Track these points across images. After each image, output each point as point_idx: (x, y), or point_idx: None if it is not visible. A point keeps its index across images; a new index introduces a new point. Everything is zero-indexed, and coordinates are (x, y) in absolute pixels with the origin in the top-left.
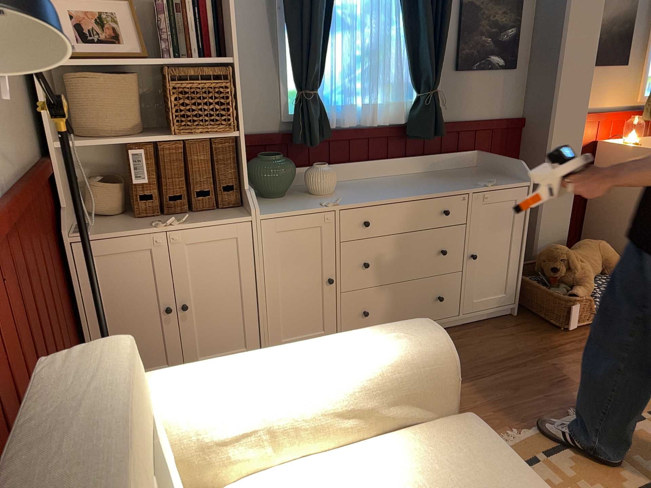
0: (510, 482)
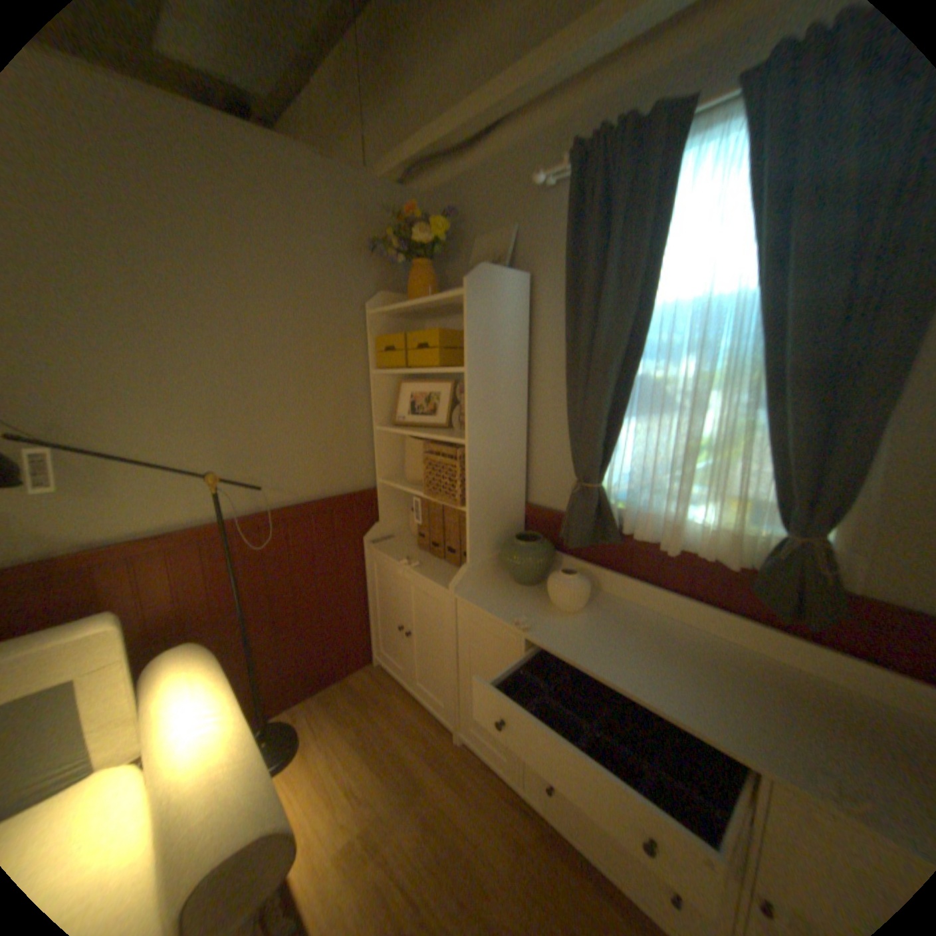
0: None
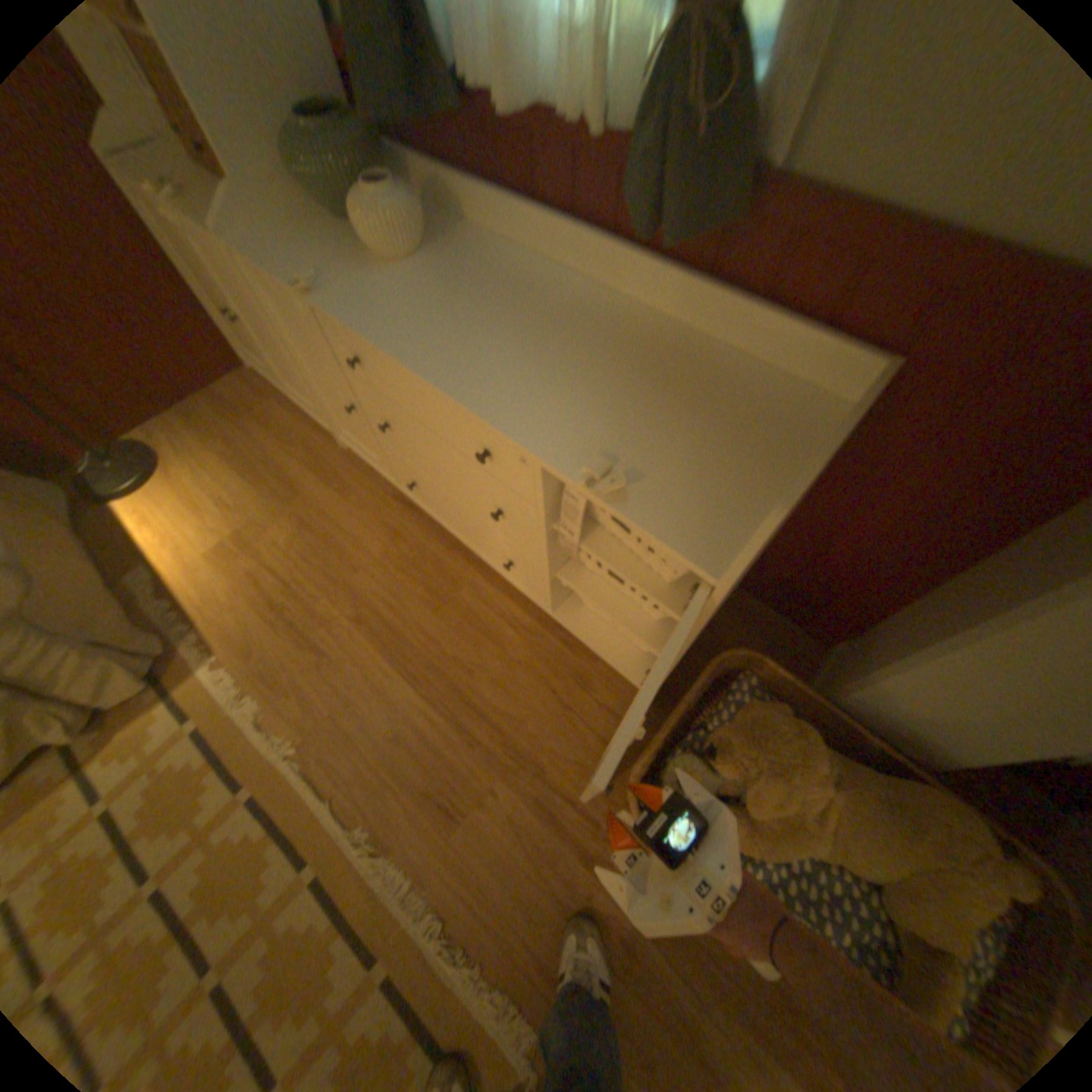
0: None
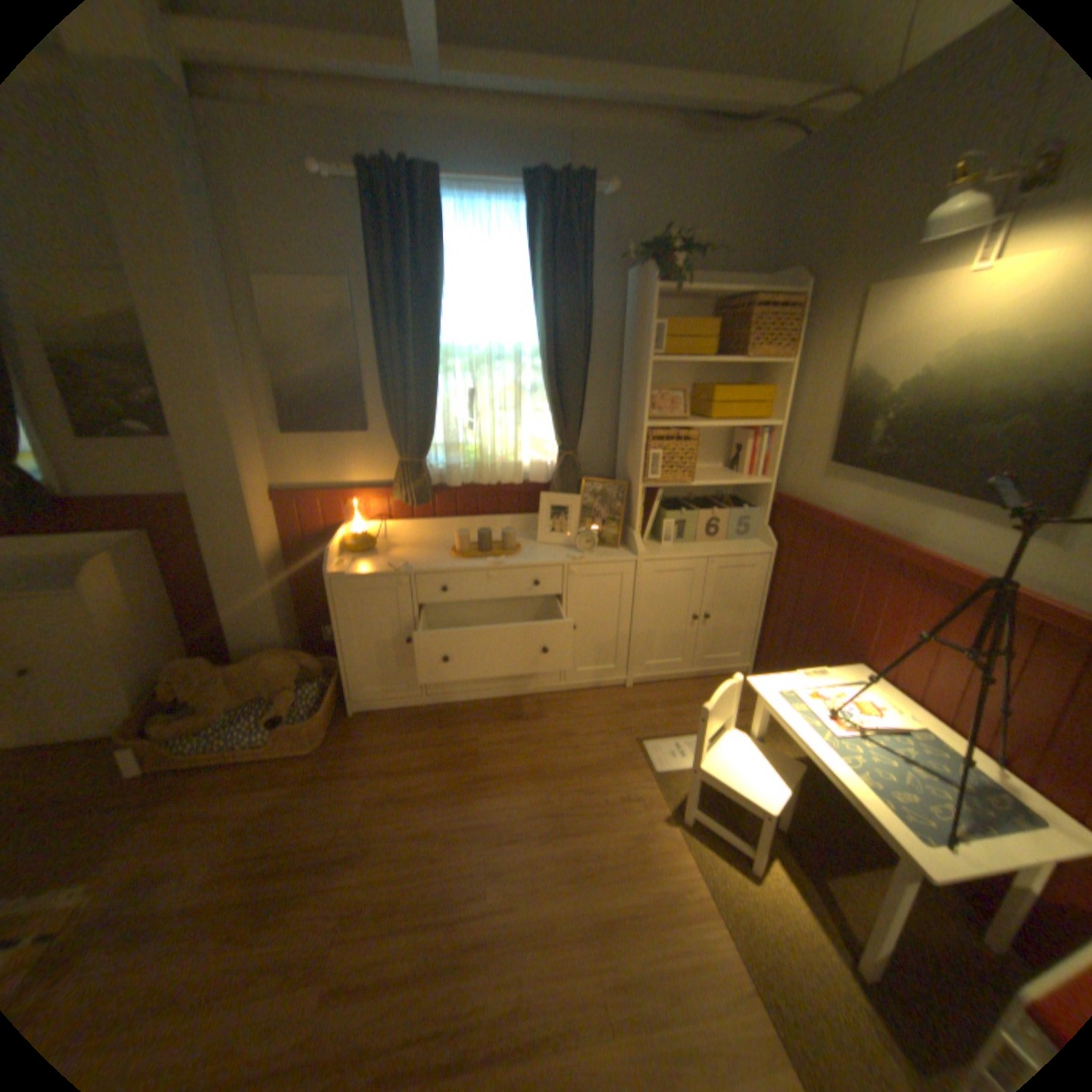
0: None
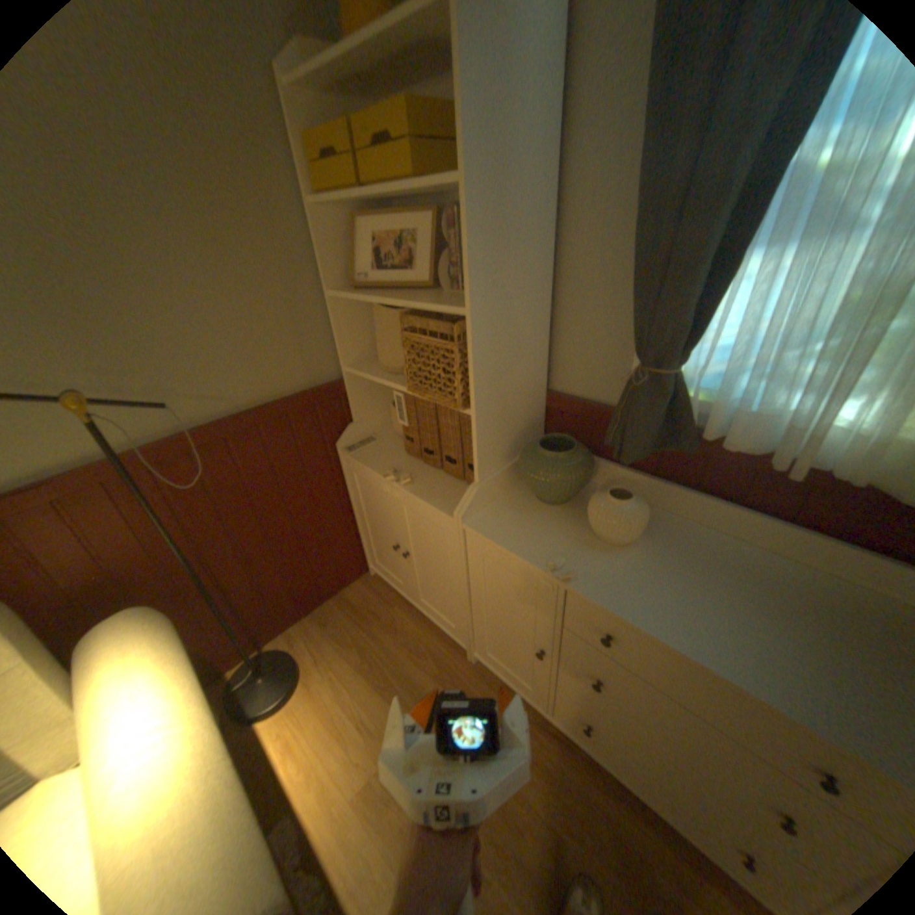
0: None
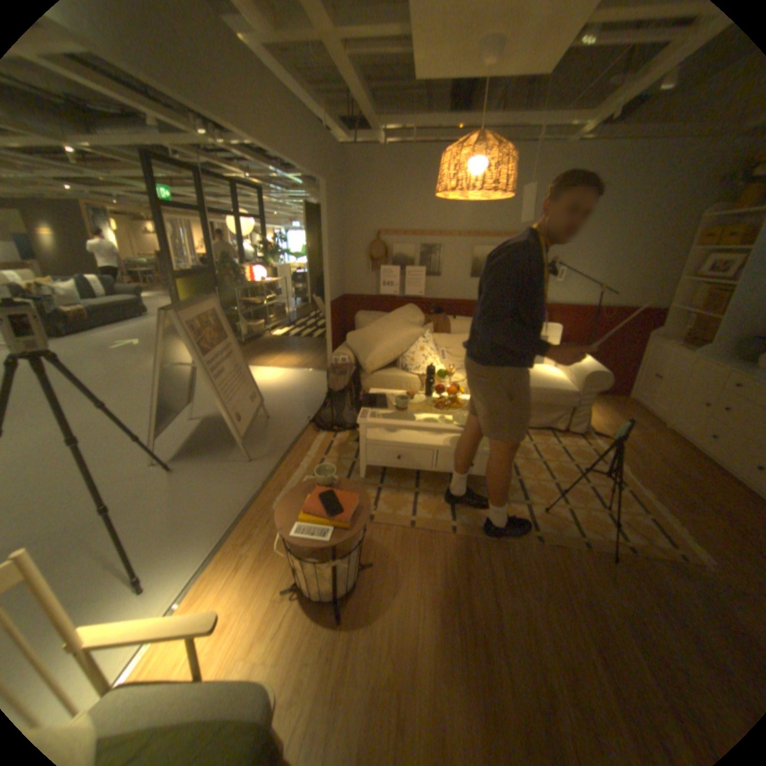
0: (548, 384)
